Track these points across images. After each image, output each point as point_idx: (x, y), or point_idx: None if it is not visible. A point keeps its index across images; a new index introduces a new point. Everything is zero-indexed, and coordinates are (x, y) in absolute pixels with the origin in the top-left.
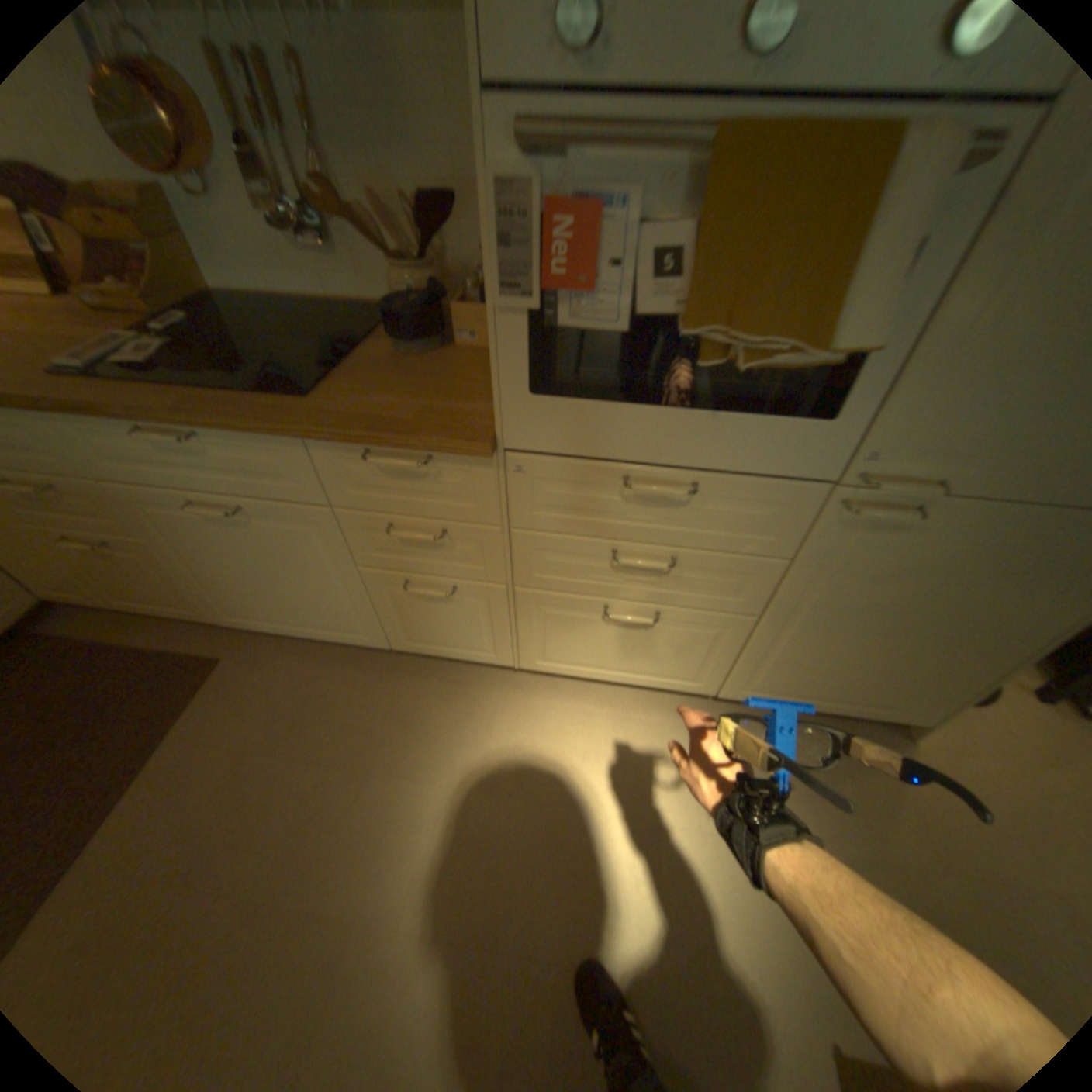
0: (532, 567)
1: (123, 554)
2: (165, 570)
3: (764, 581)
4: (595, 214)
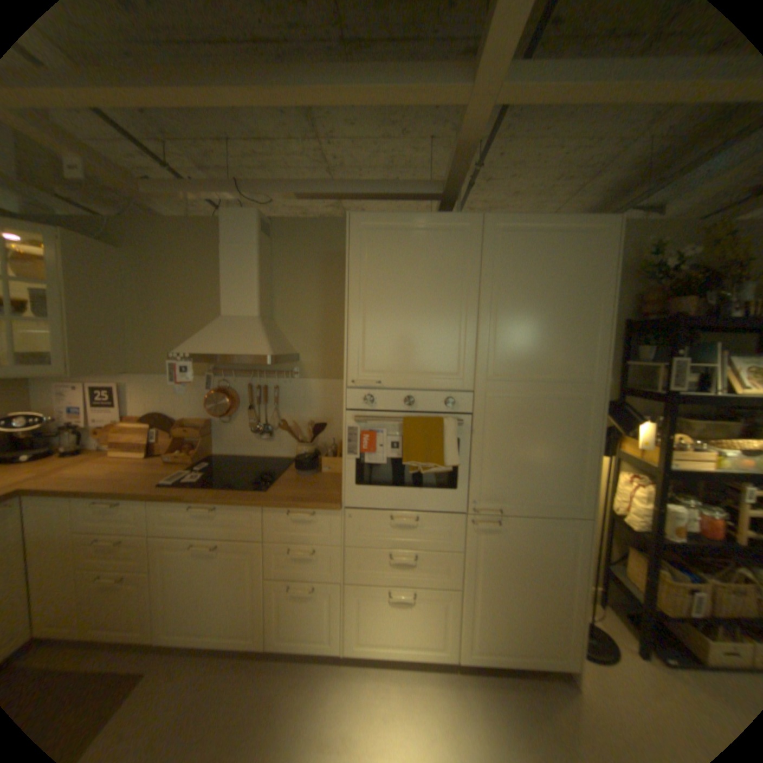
0: (352, 570)
1: (127, 585)
2: (146, 595)
3: (456, 566)
4: (374, 434)
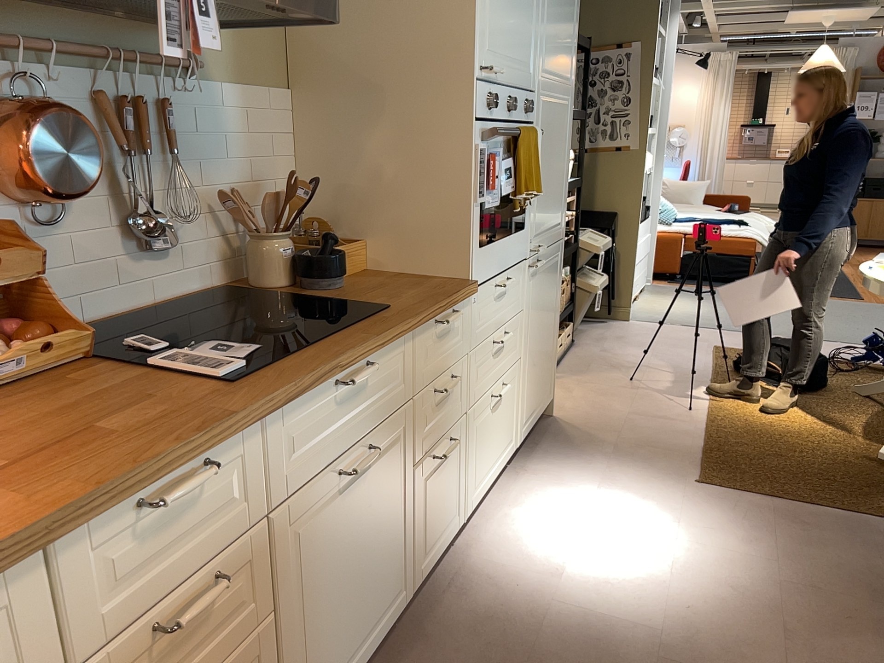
0: (474, 383)
1: None
2: None
3: (521, 328)
4: (495, 160)
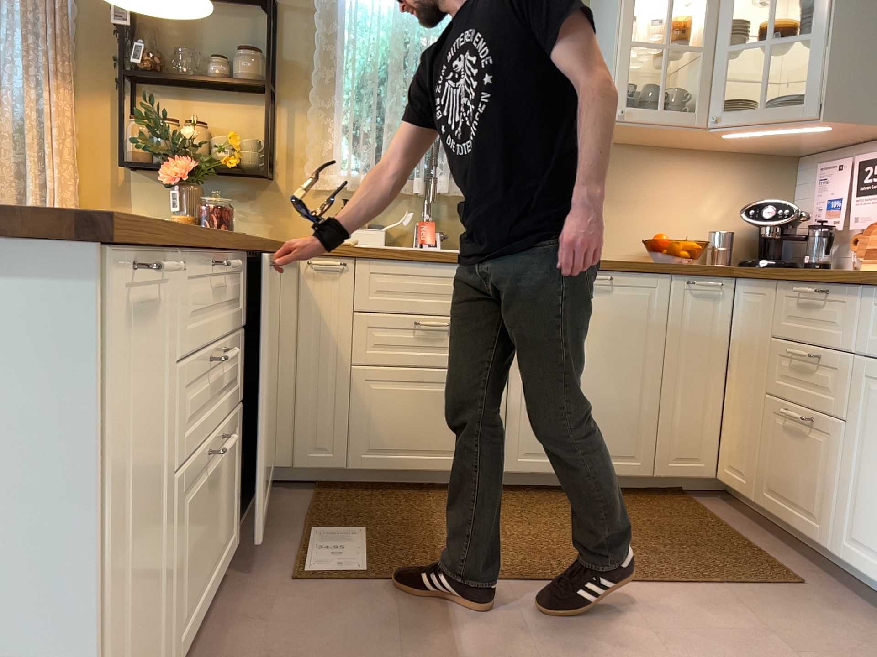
0: None
1: (817, 436)
2: (838, 462)
3: None
4: None
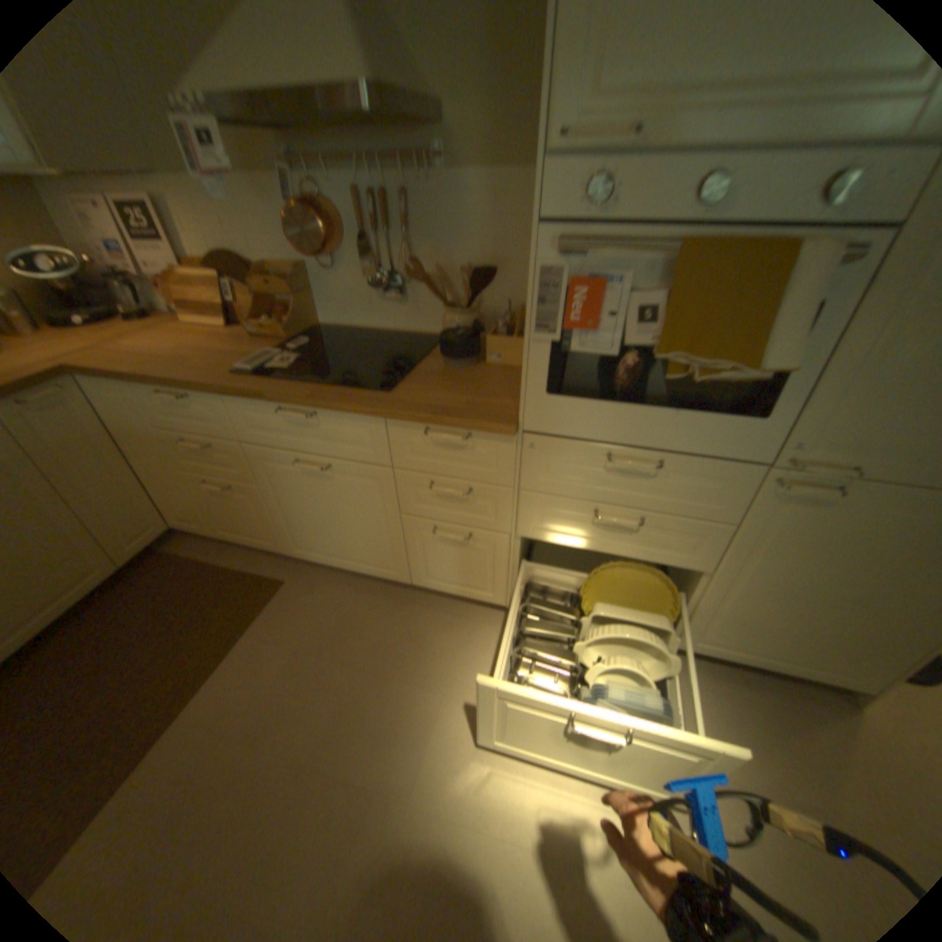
0: (532, 520)
1: (238, 493)
2: (263, 507)
3: (716, 542)
4: (603, 284)
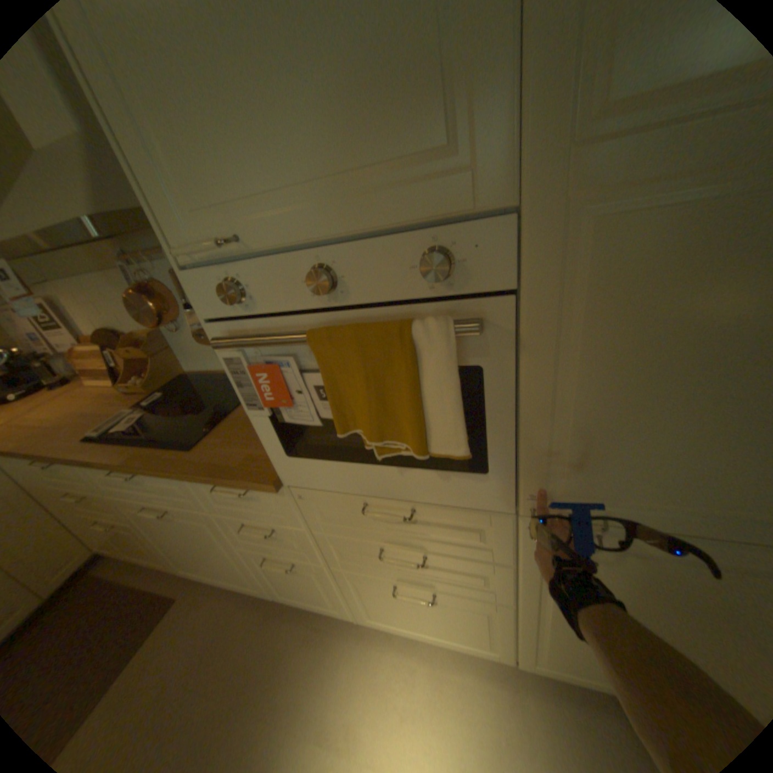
0: (334, 556)
1: (122, 532)
2: (142, 541)
3: (502, 580)
4: (276, 370)
